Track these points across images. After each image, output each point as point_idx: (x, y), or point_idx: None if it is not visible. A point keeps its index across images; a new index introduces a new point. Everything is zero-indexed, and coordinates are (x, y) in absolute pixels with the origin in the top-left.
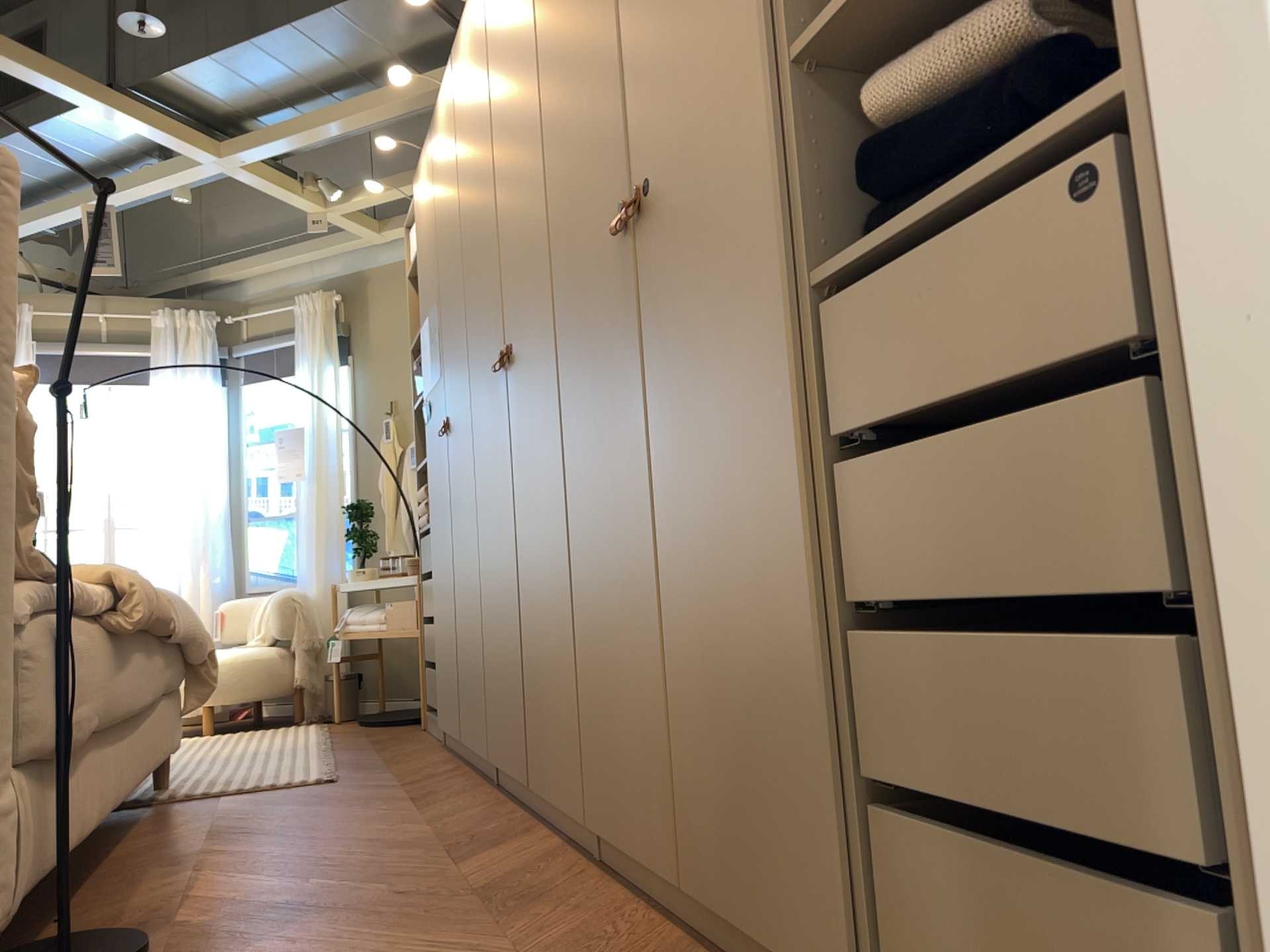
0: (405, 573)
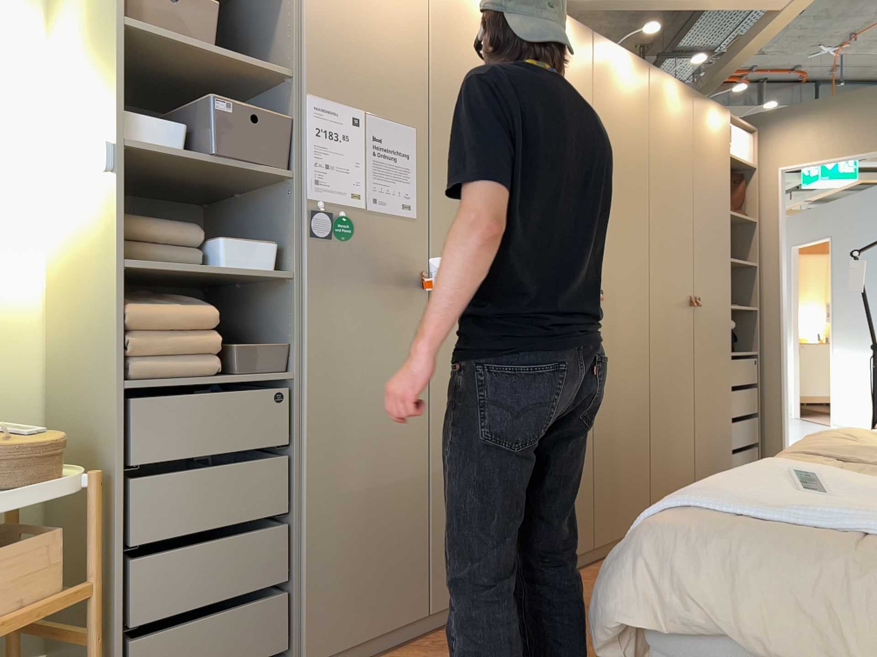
0: None
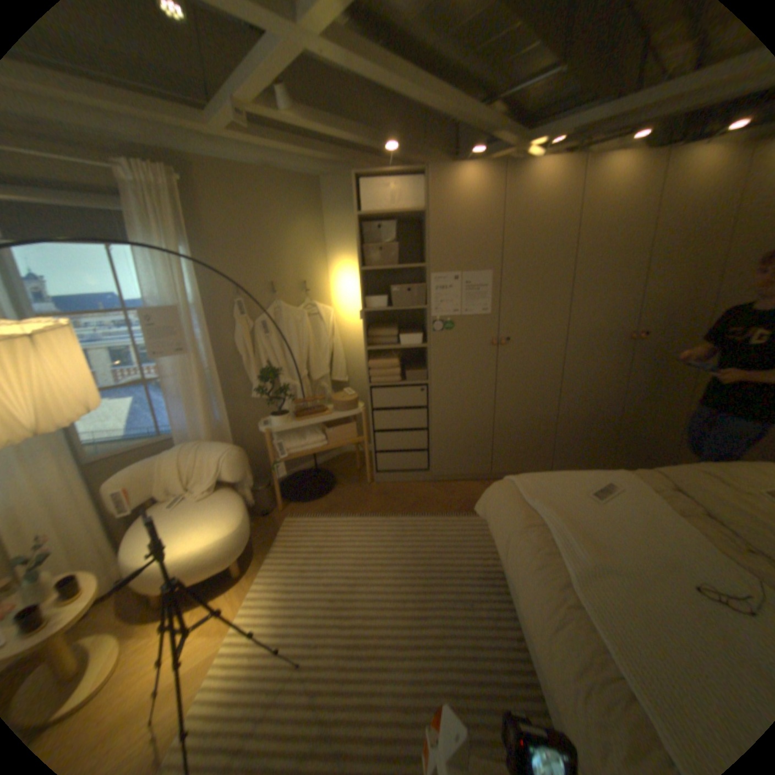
0: (324, 411)
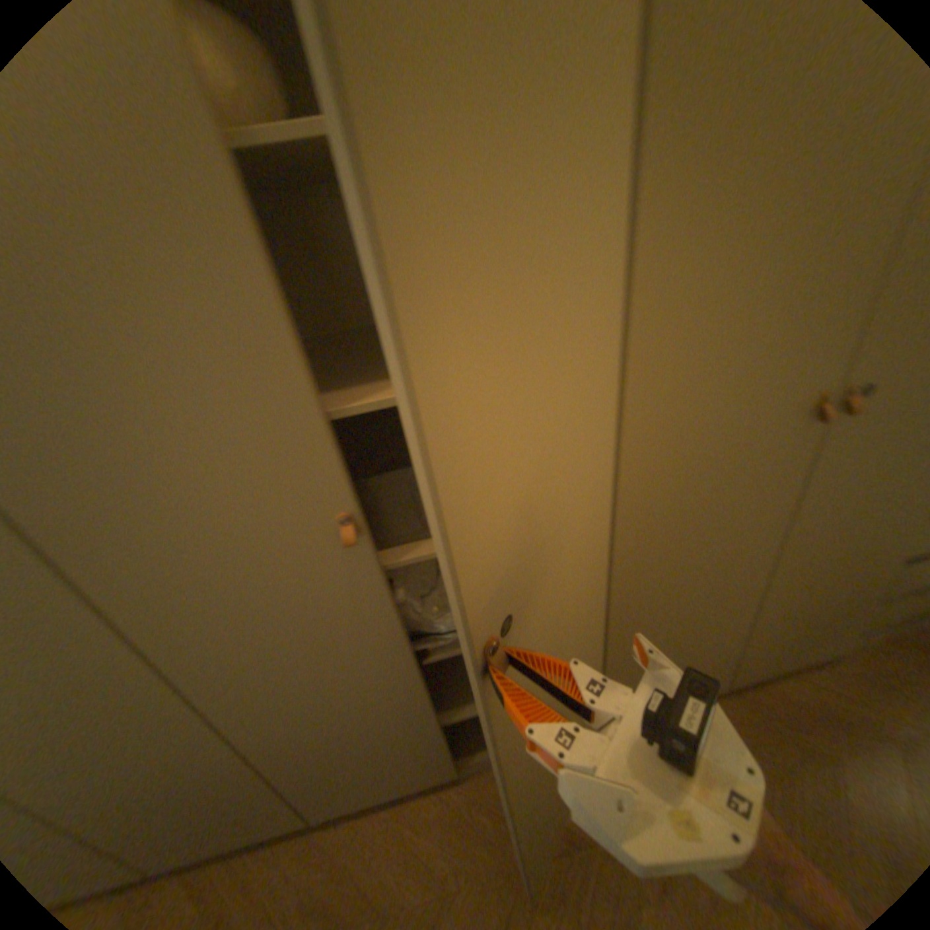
0: None
